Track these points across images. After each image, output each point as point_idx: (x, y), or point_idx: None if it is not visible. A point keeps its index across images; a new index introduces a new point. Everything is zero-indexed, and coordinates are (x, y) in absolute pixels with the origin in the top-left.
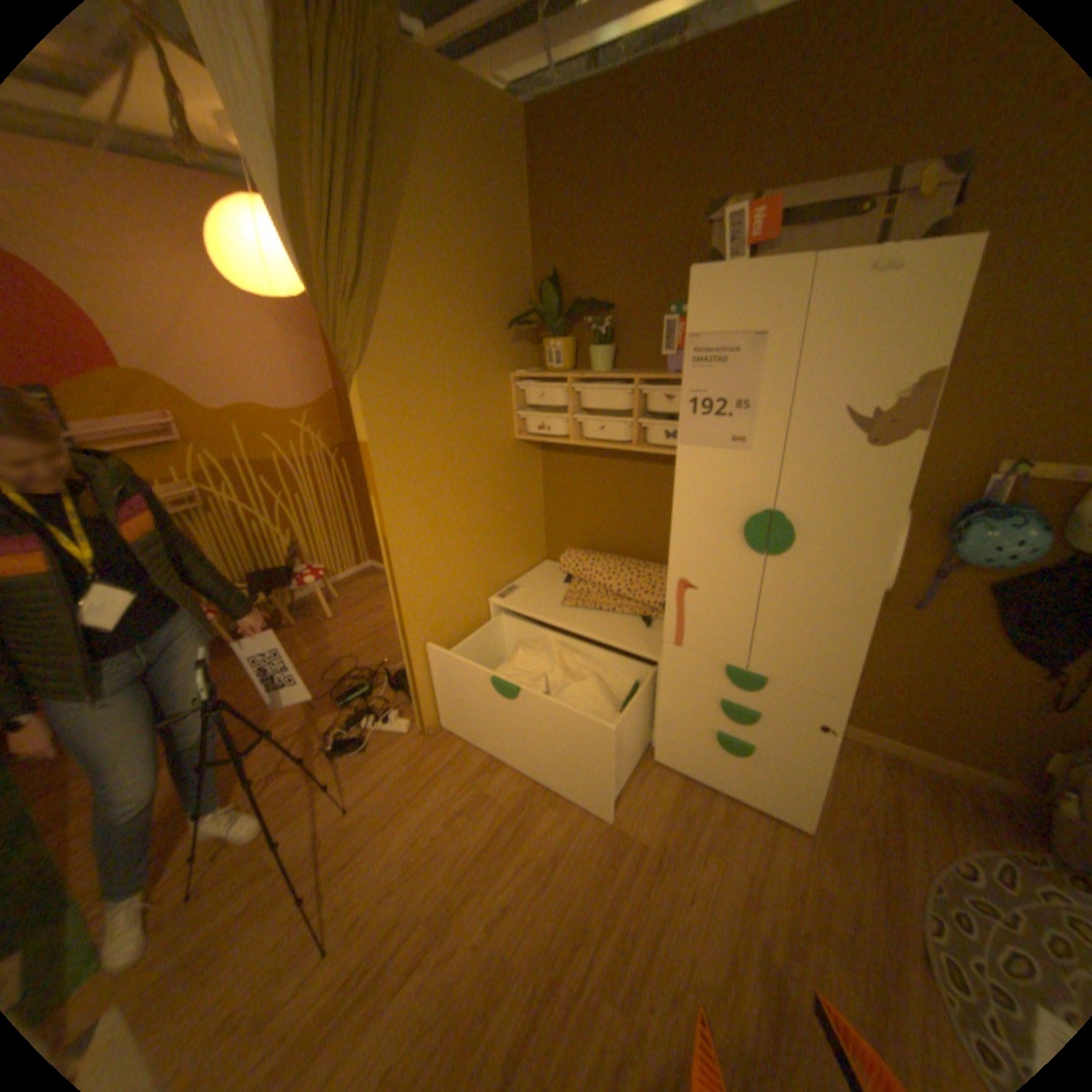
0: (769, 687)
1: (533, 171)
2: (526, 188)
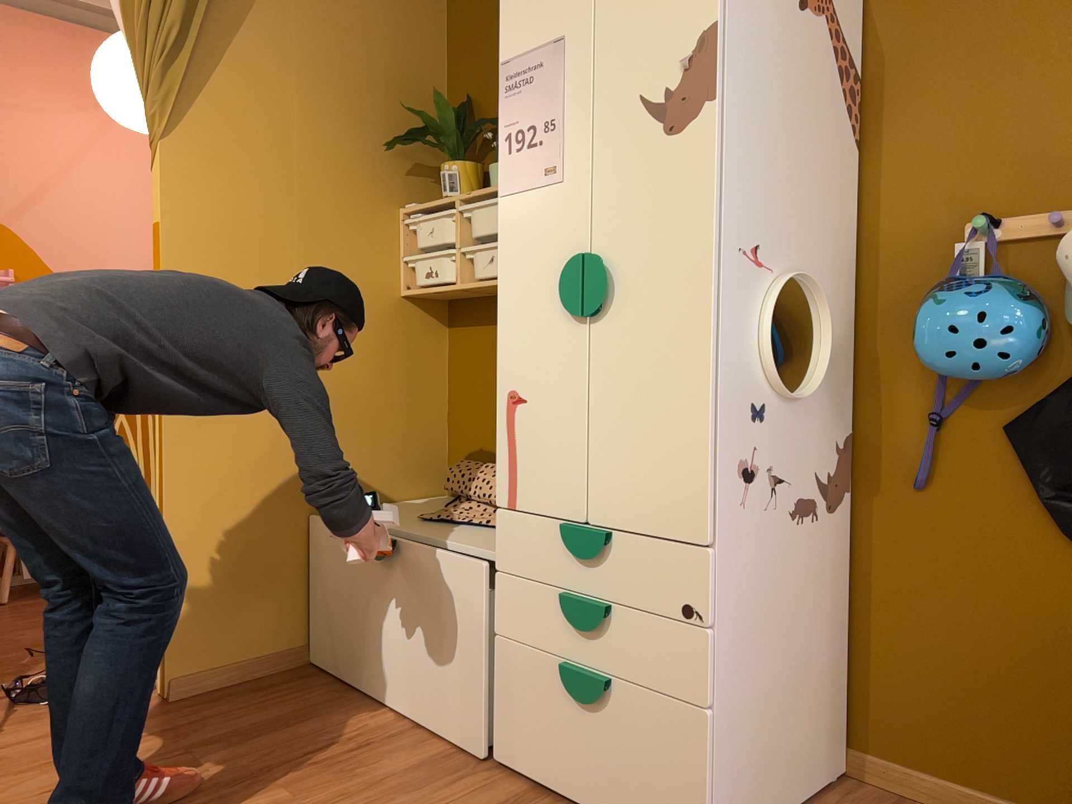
0: (614, 546)
1: (454, 2)
2: (447, 19)
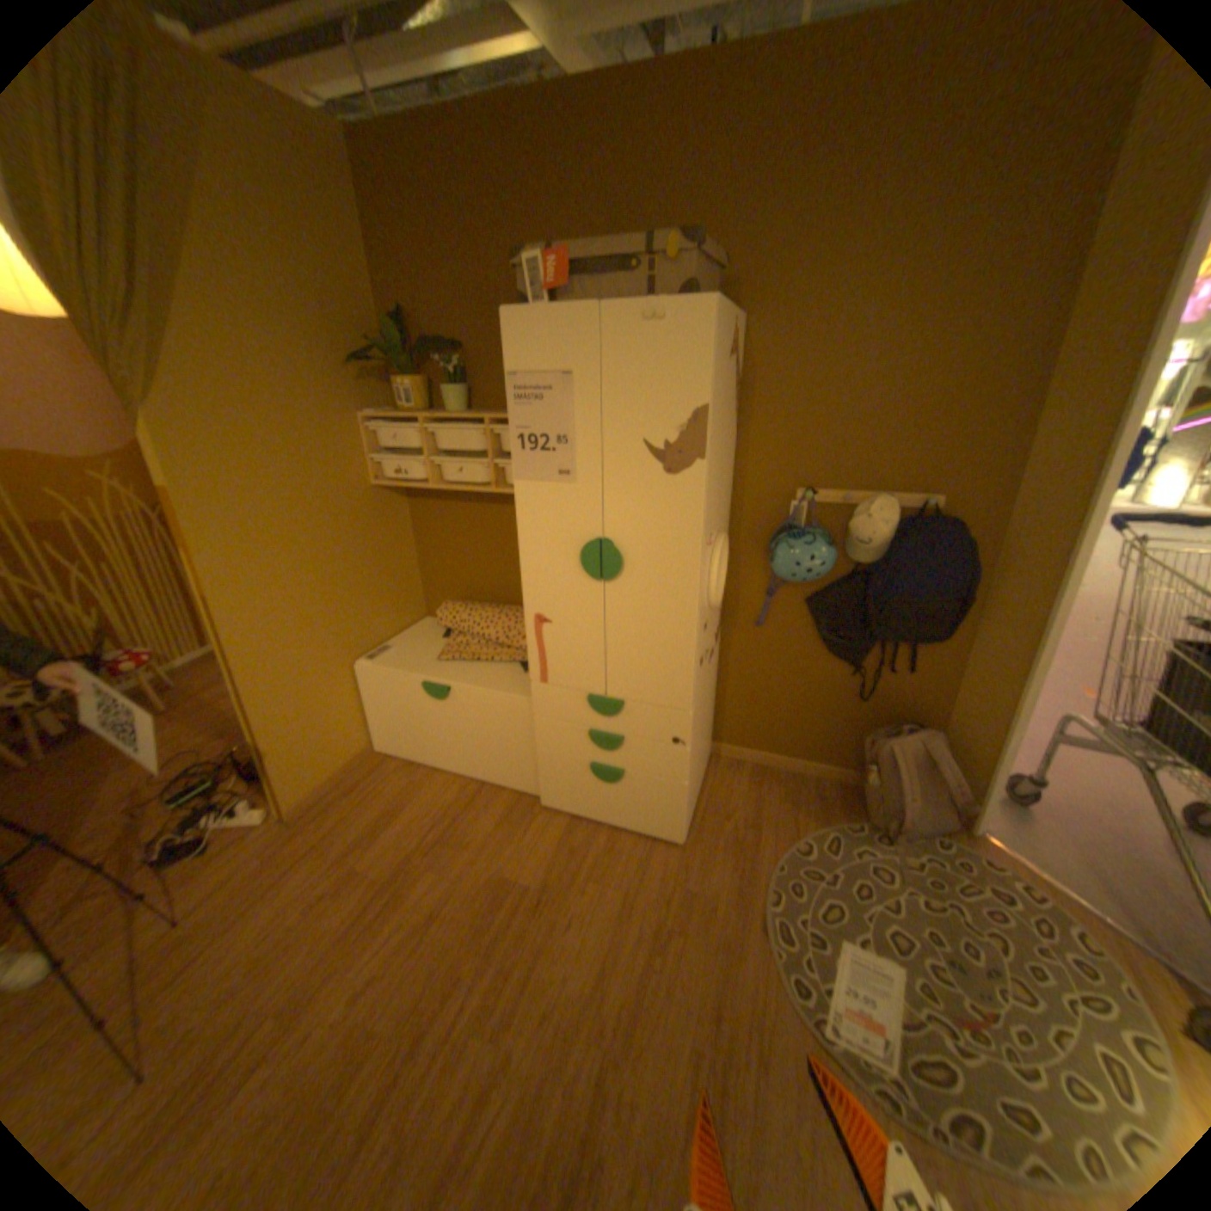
0: (625, 710)
1: (362, 200)
2: (357, 216)
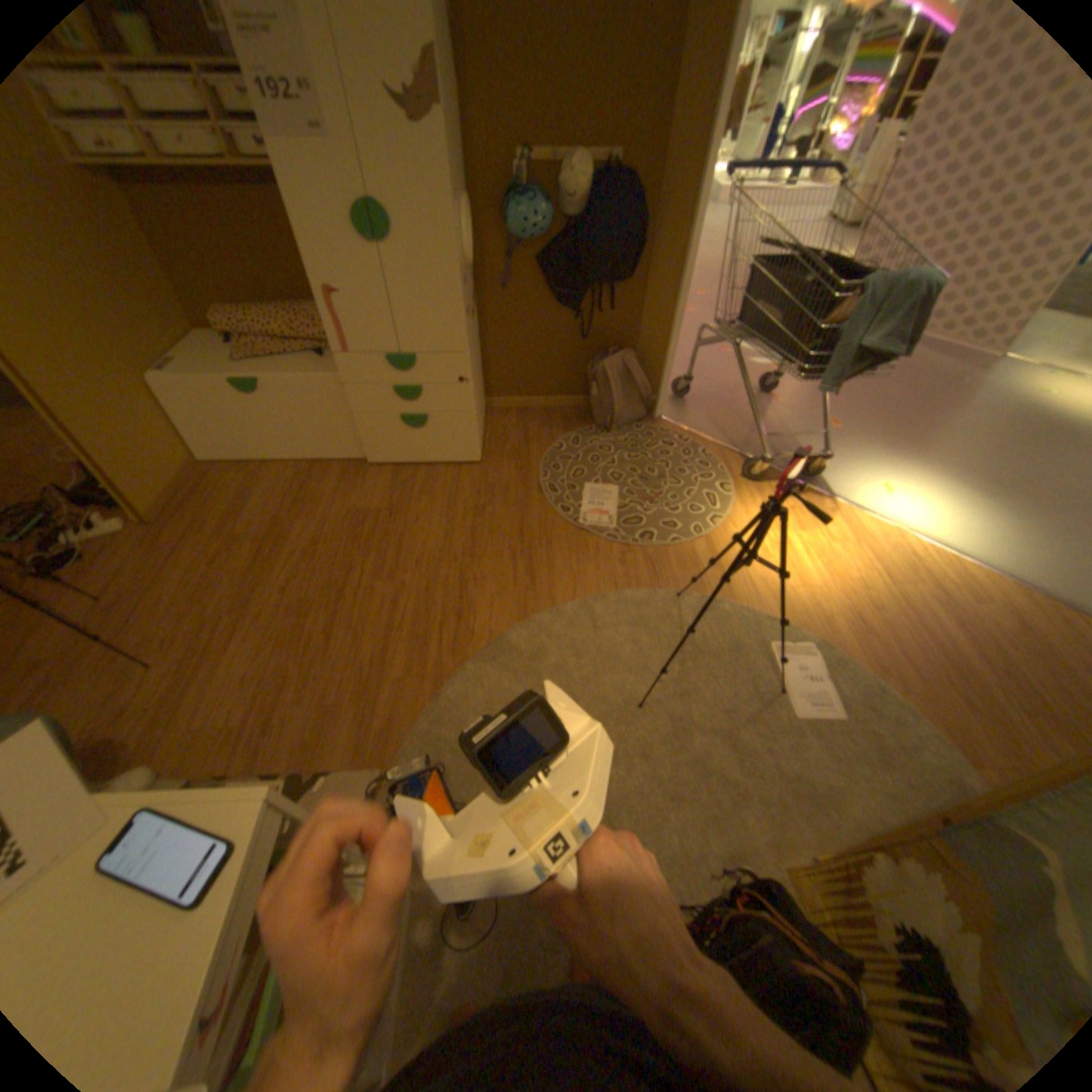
0: (418, 362)
1: None
2: None
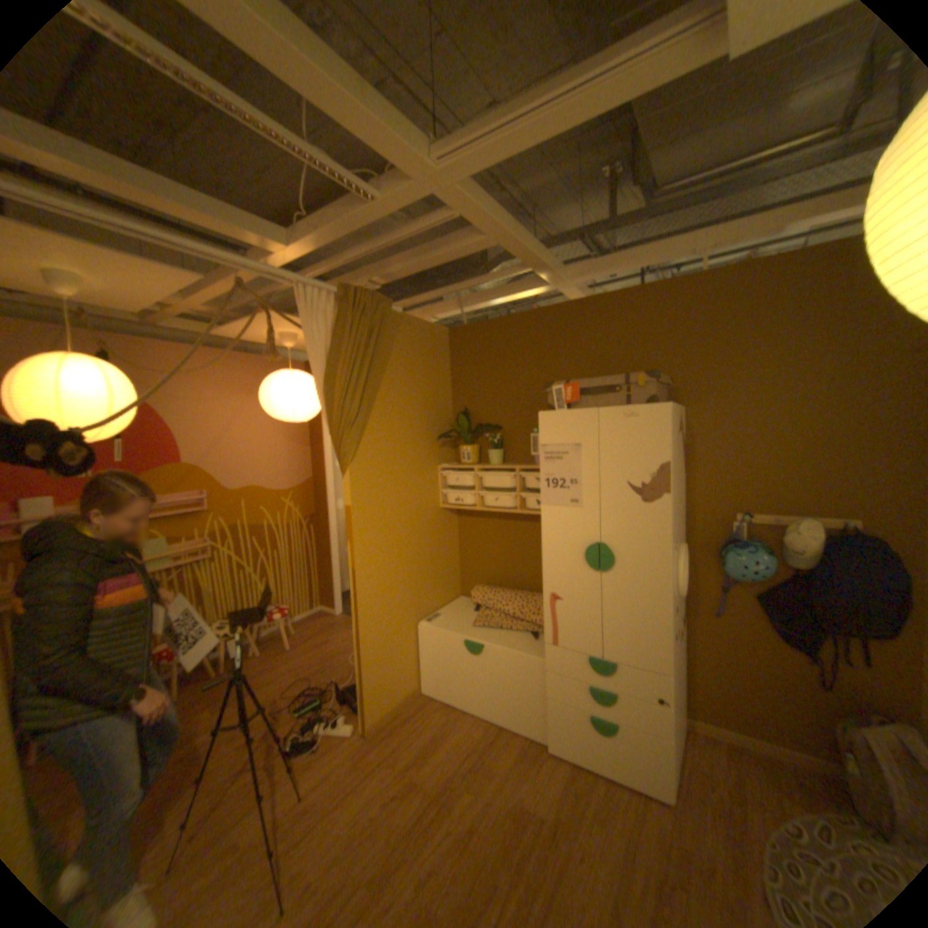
0: (619, 671)
1: (453, 359)
2: (449, 367)
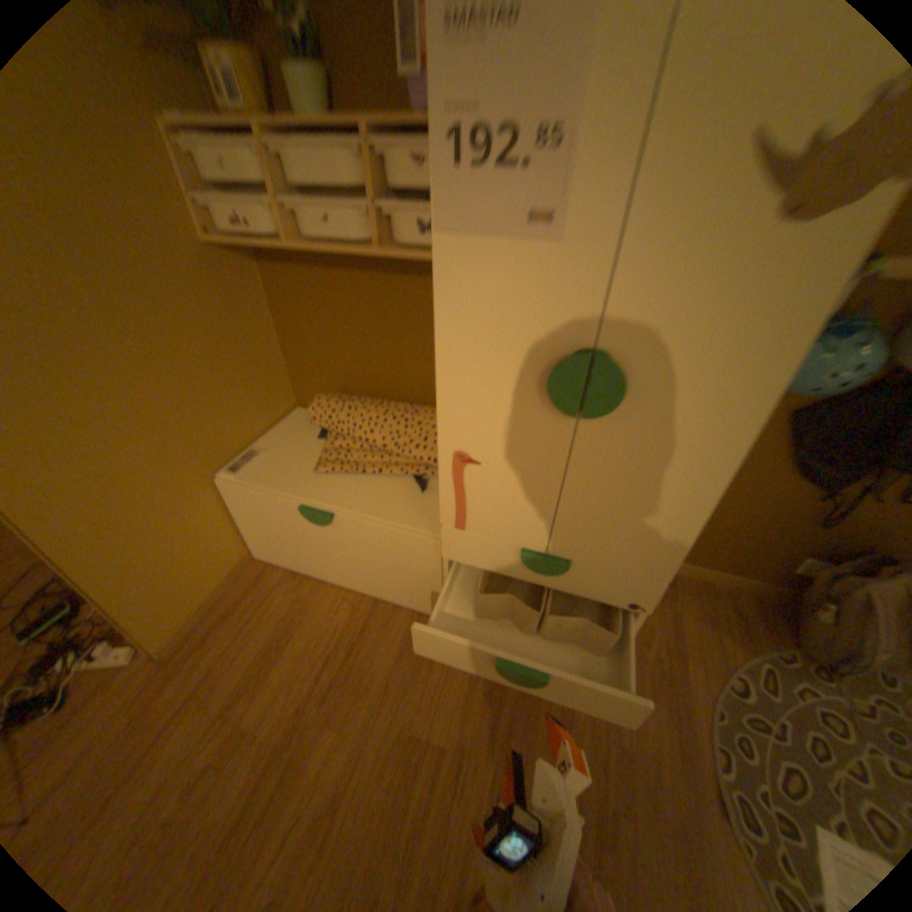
0: (572, 569)
1: None
2: None
